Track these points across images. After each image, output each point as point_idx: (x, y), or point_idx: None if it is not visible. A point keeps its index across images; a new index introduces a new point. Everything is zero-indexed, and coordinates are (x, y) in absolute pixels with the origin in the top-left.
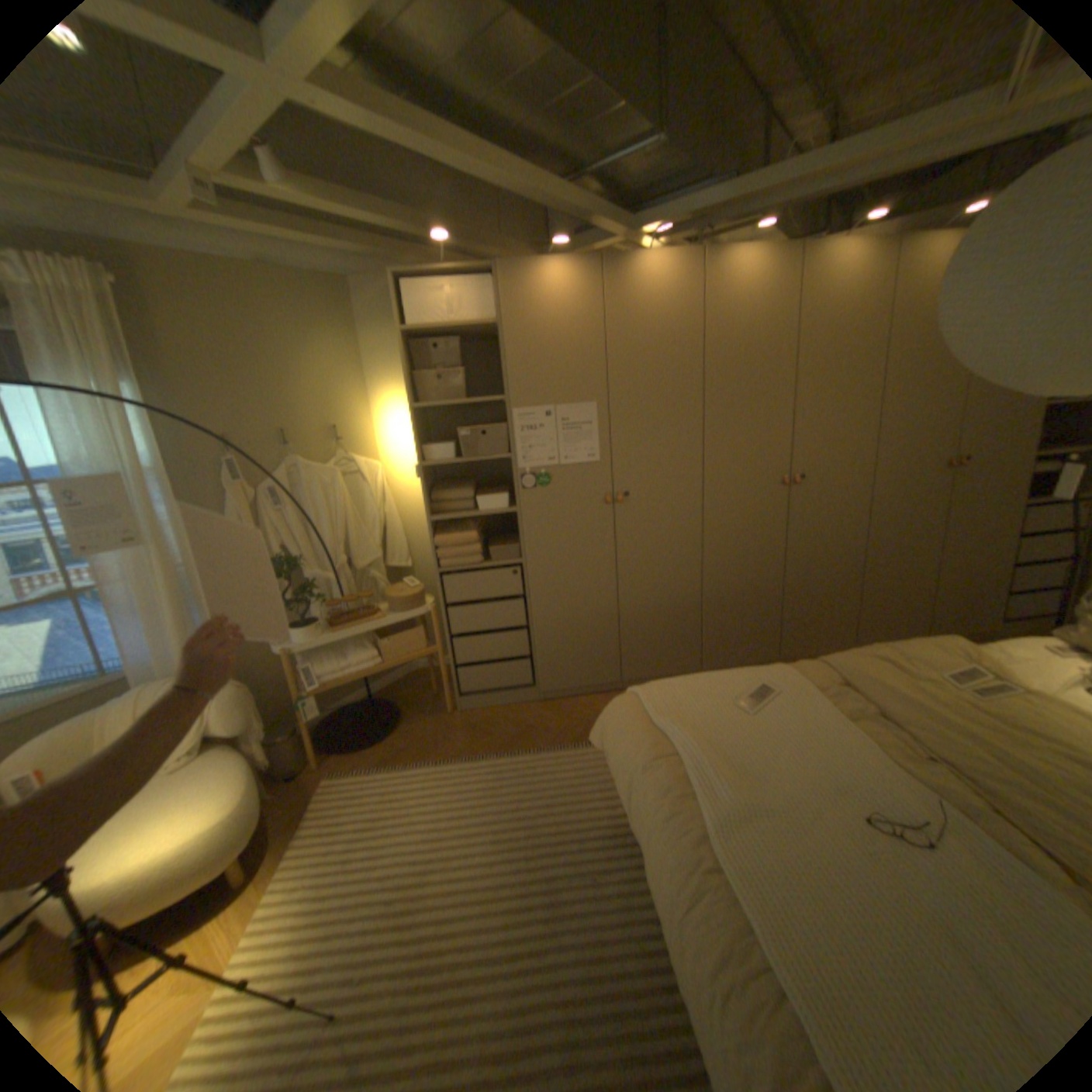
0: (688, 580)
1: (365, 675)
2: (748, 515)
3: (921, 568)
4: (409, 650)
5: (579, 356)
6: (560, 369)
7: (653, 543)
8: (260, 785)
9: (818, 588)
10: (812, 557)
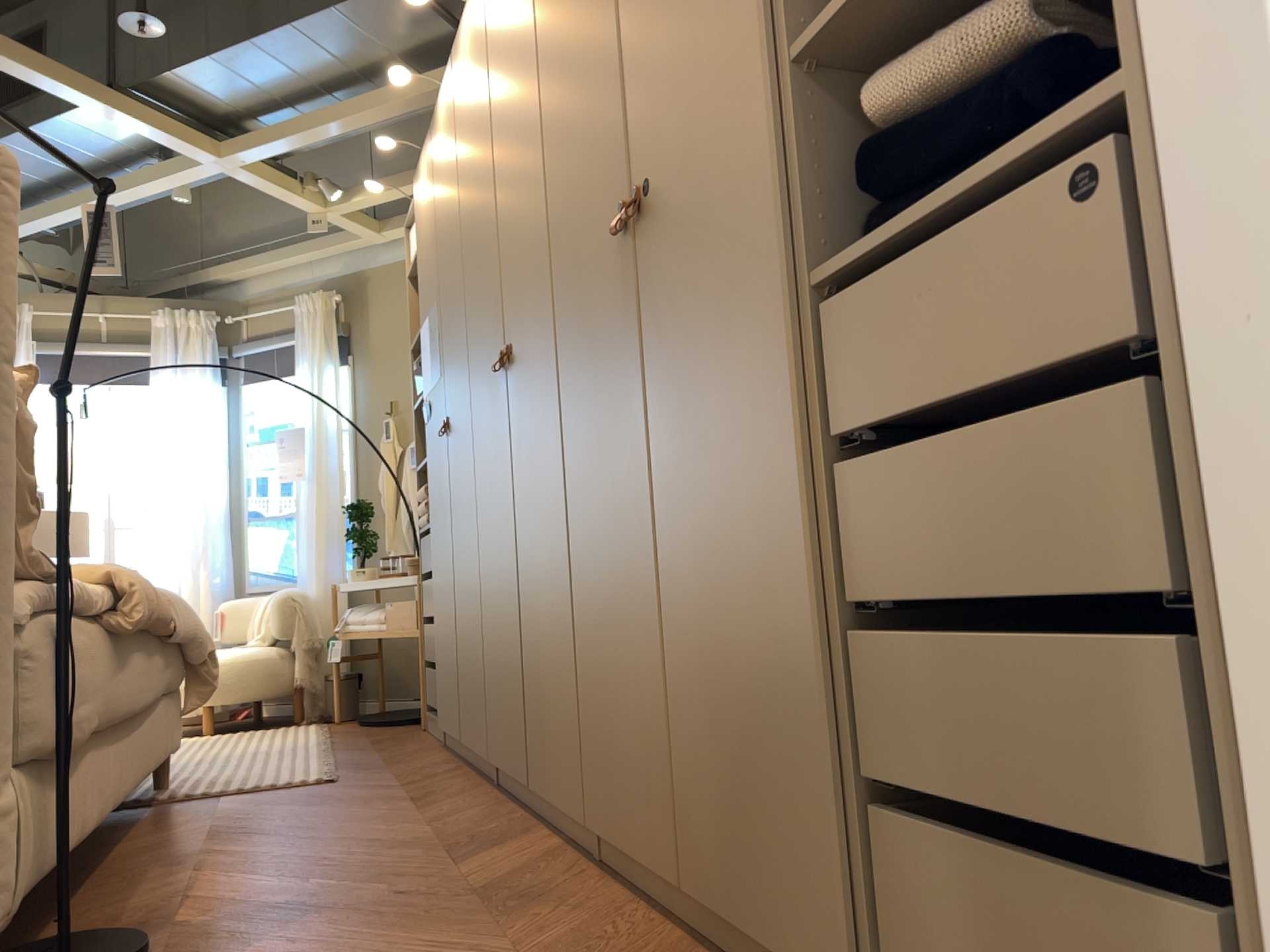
0: (479, 558)
1: (377, 631)
2: (495, 434)
3: (631, 564)
4: (411, 621)
5: (437, 254)
6: (434, 274)
7: (465, 491)
8: (314, 702)
9: (543, 599)
10: (534, 521)
